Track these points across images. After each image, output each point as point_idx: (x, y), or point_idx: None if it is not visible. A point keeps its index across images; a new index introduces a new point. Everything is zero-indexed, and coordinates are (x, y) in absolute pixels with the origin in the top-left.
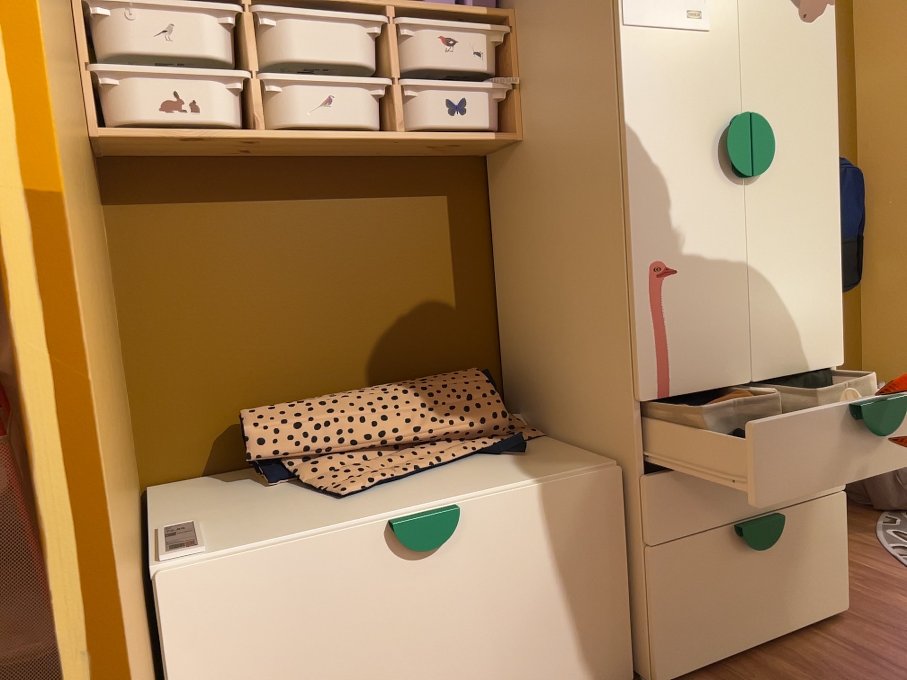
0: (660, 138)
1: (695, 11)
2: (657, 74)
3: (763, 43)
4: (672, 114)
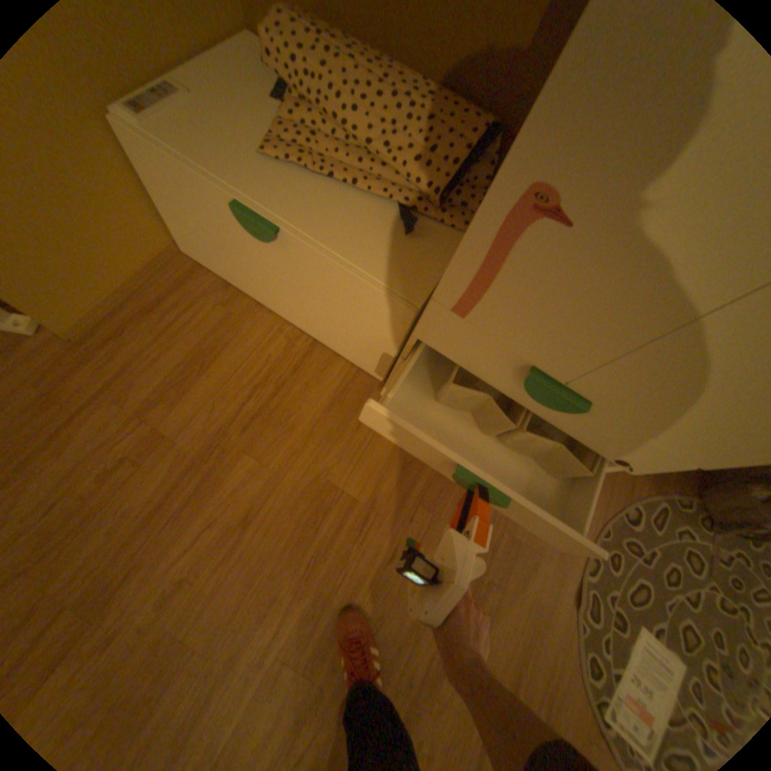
0: None
1: None
2: None
3: None
4: None
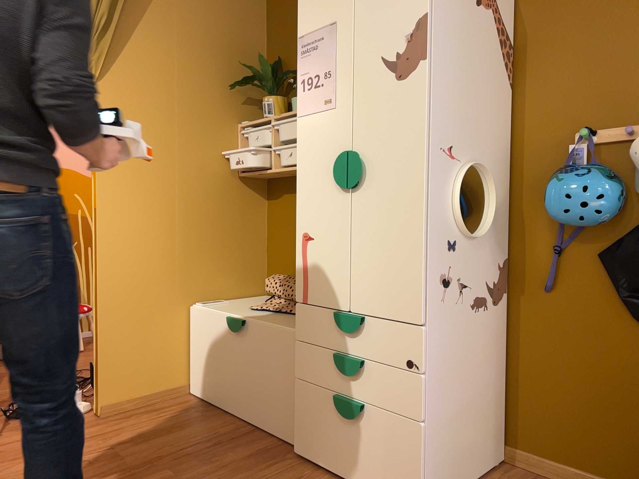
0: (310, 169)
1: (329, 98)
2: (310, 137)
3: (368, 103)
4: (315, 156)
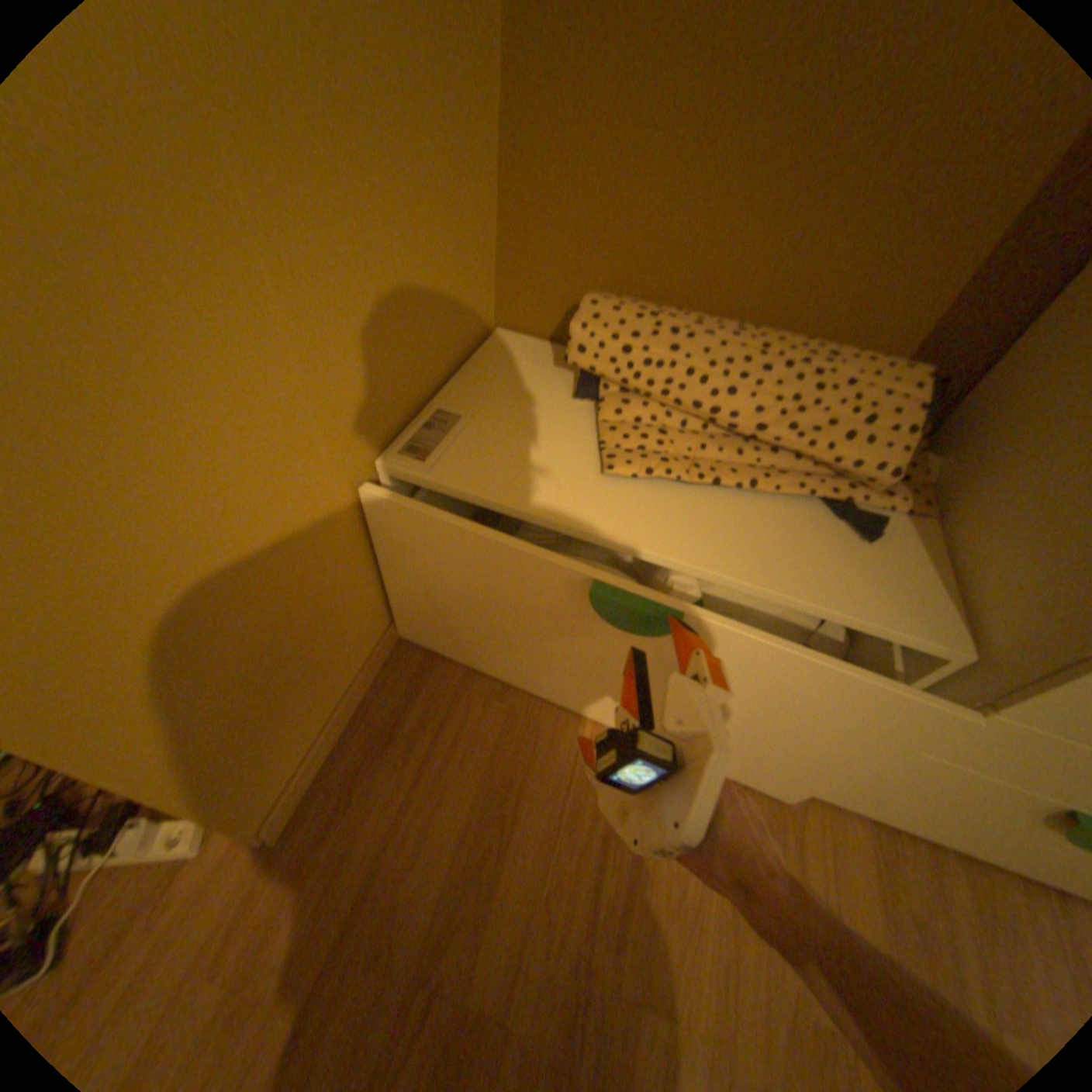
0: None
1: None
2: None
3: None
4: None
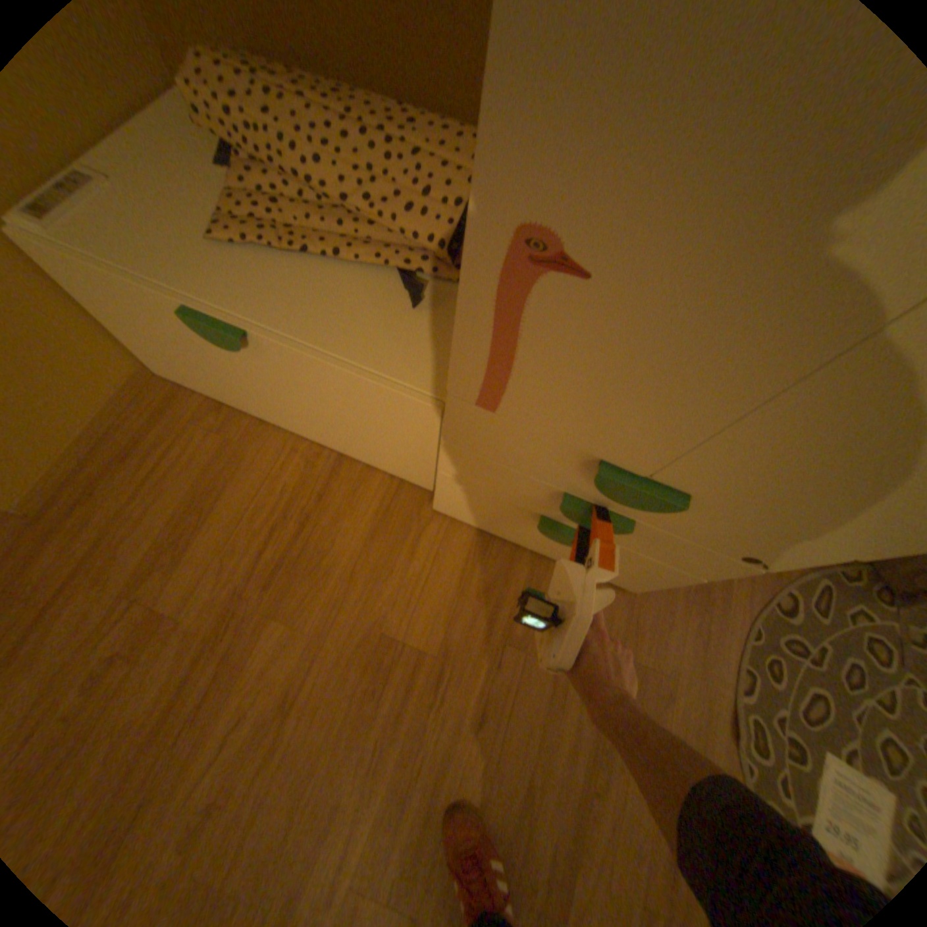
0: None
1: None
2: None
3: None
4: None
